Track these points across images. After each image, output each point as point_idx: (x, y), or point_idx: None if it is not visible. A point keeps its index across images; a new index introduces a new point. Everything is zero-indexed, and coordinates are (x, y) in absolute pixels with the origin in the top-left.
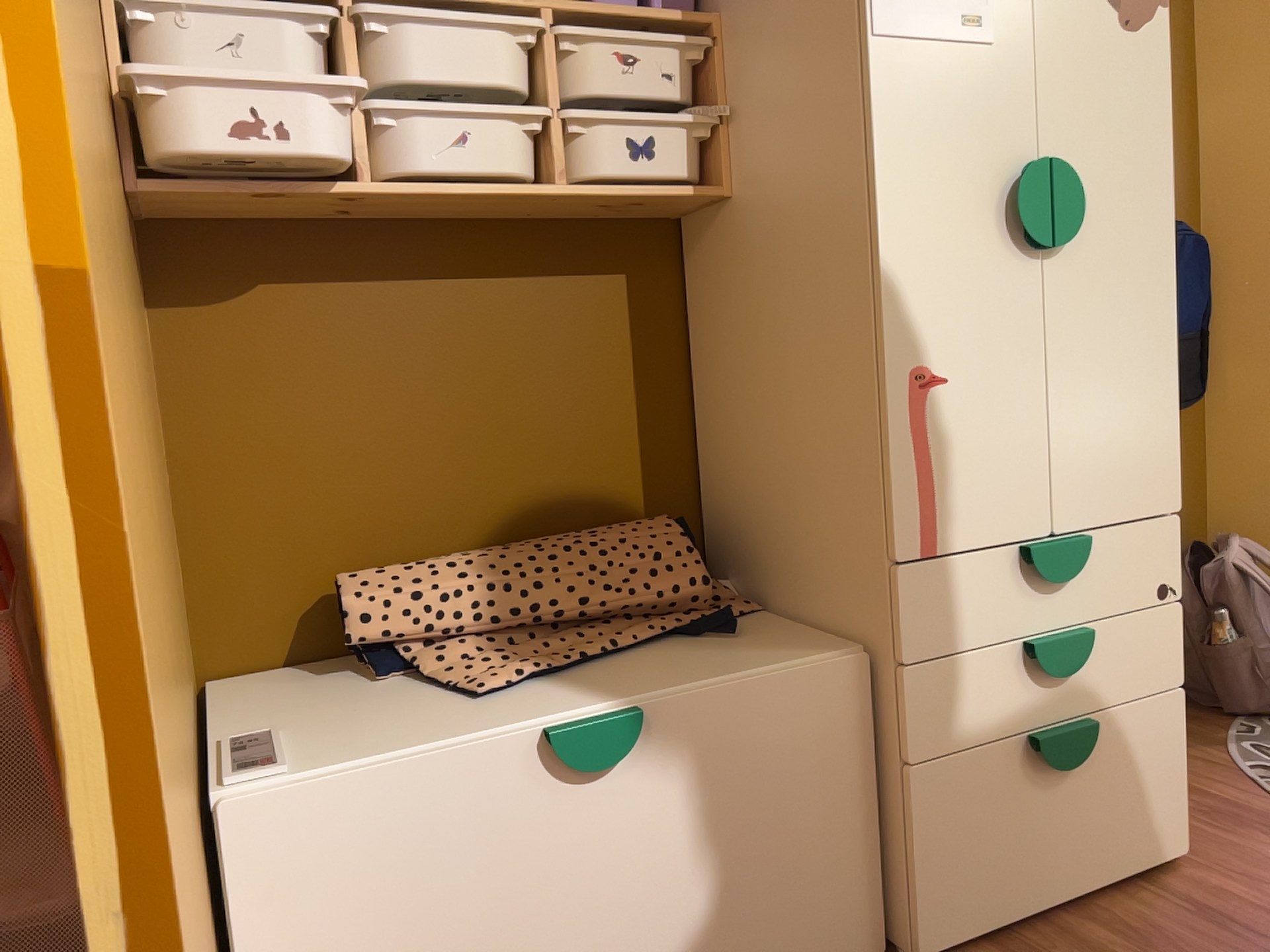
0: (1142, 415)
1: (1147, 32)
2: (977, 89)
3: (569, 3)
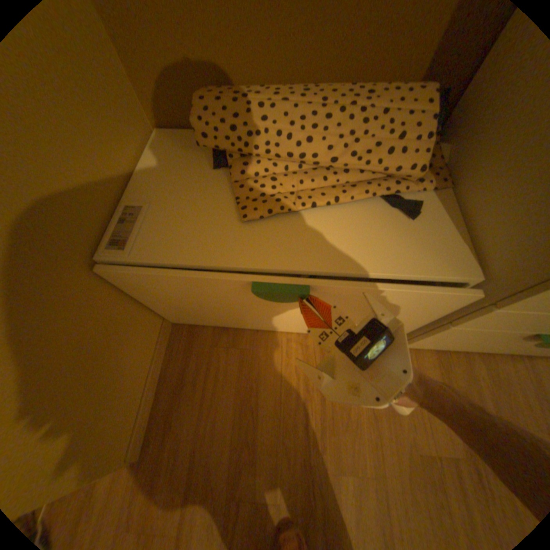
0: None
1: None
2: None
3: None
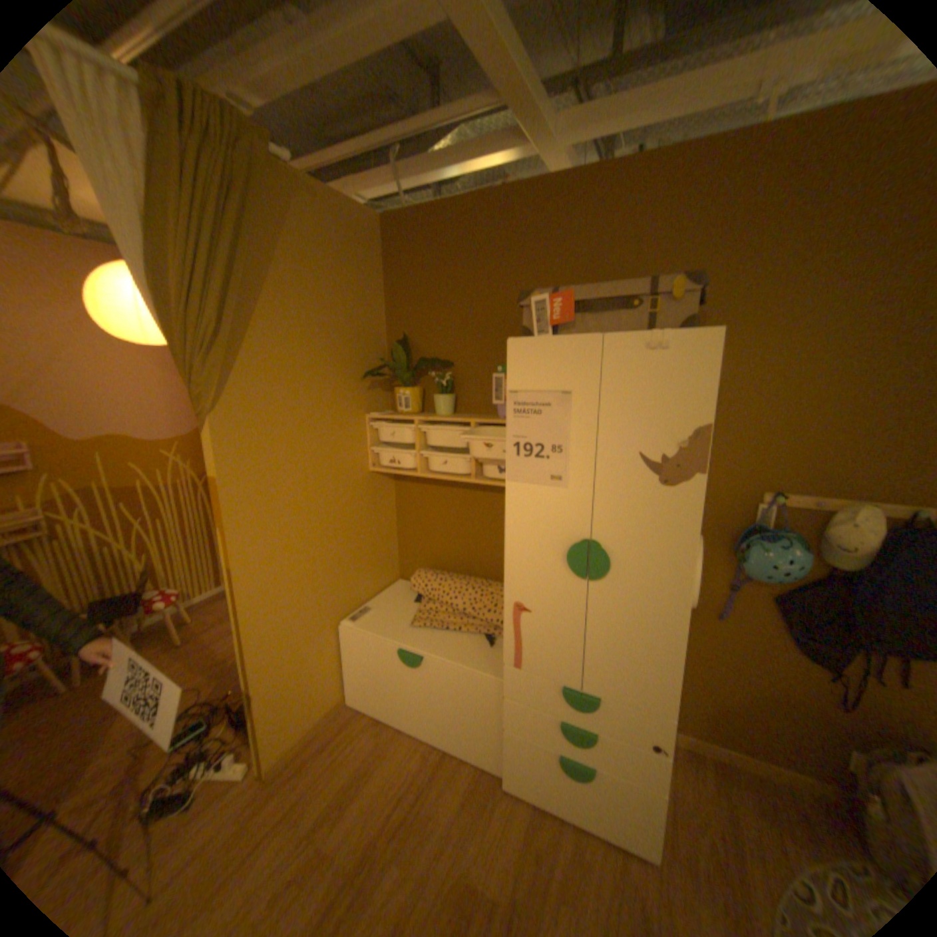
0: (650, 669)
1: (683, 488)
2: (556, 505)
3: (480, 419)
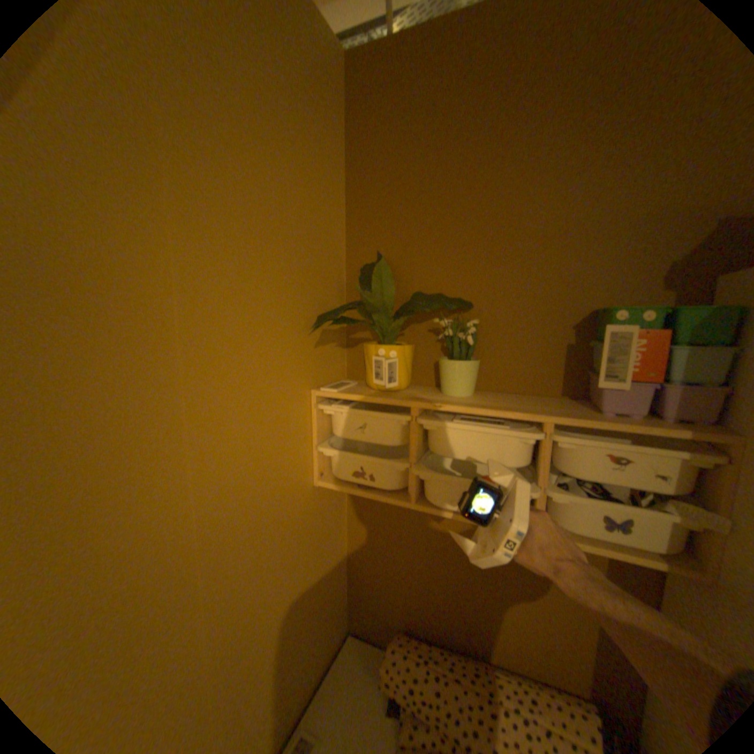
0: None
1: None
2: None
3: (572, 417)
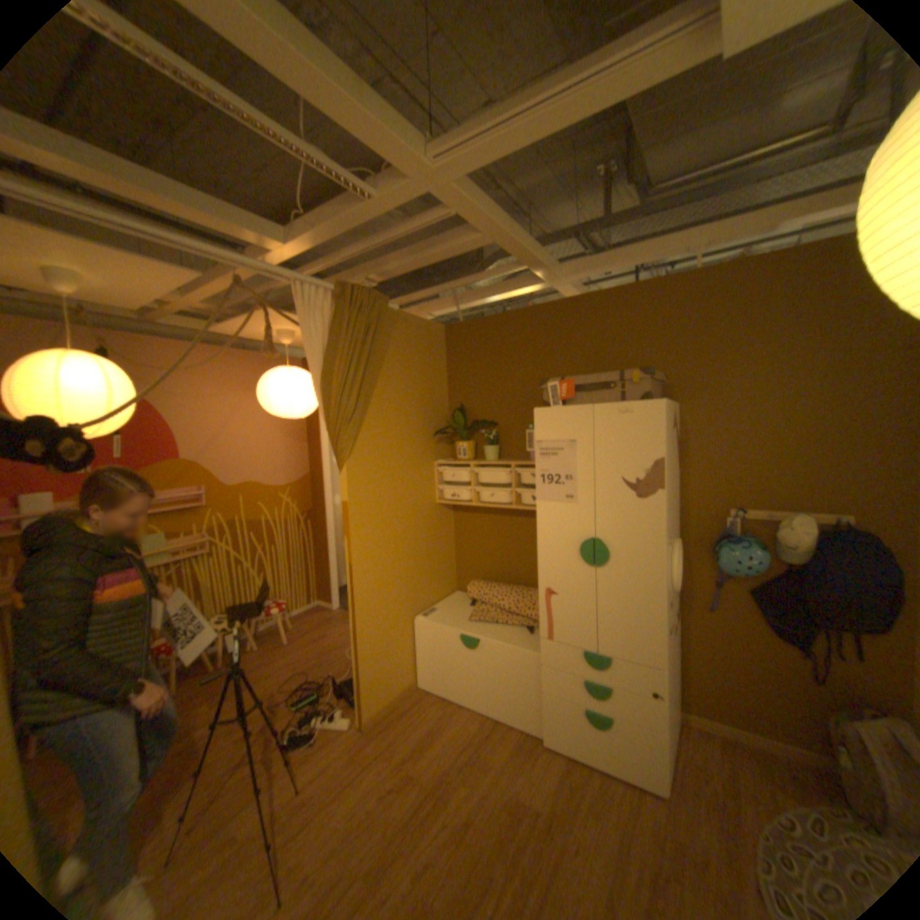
0: (644, 631)
1: (651, 499)
2: (571, 516)
3: (517, 462)
